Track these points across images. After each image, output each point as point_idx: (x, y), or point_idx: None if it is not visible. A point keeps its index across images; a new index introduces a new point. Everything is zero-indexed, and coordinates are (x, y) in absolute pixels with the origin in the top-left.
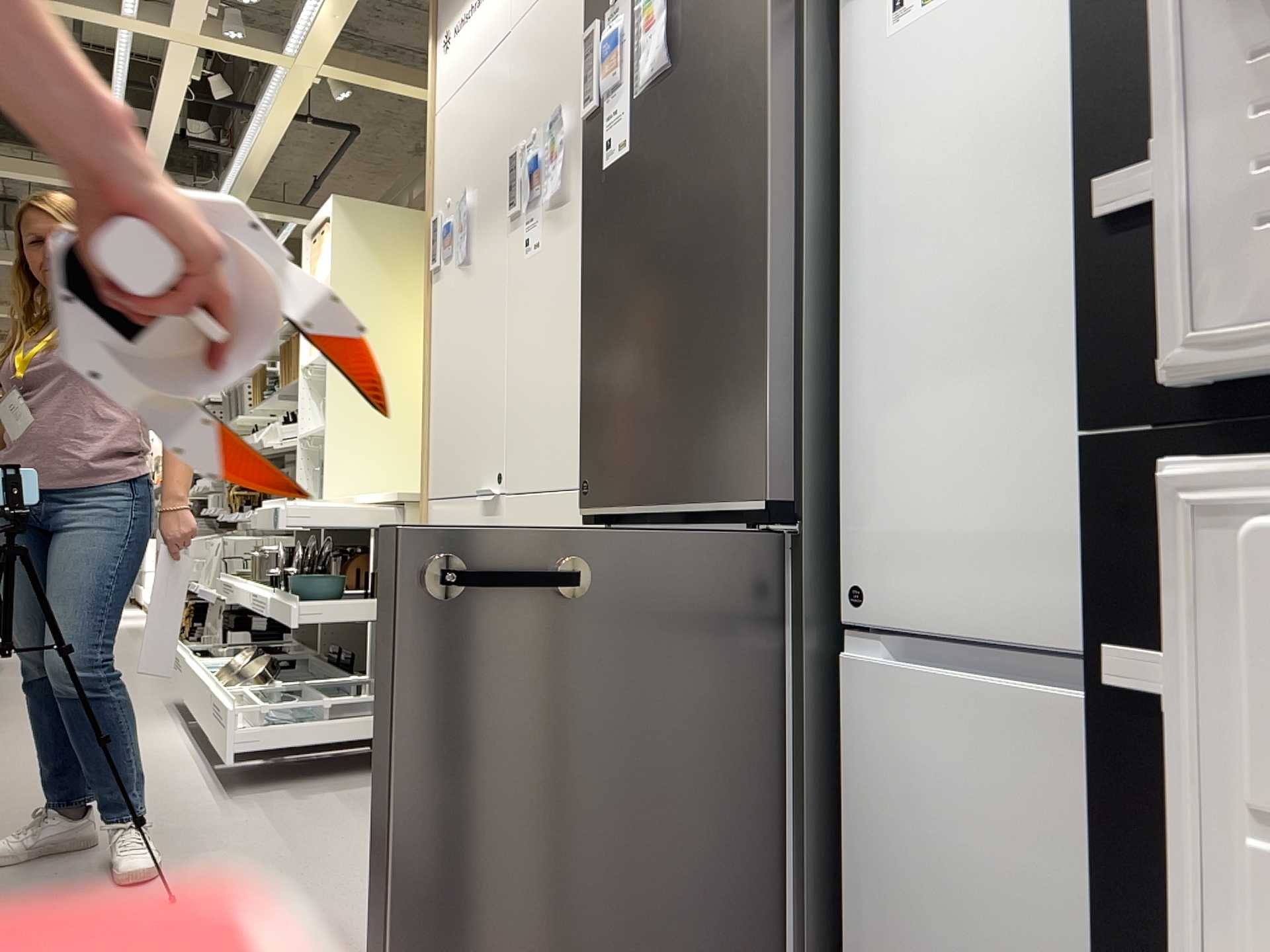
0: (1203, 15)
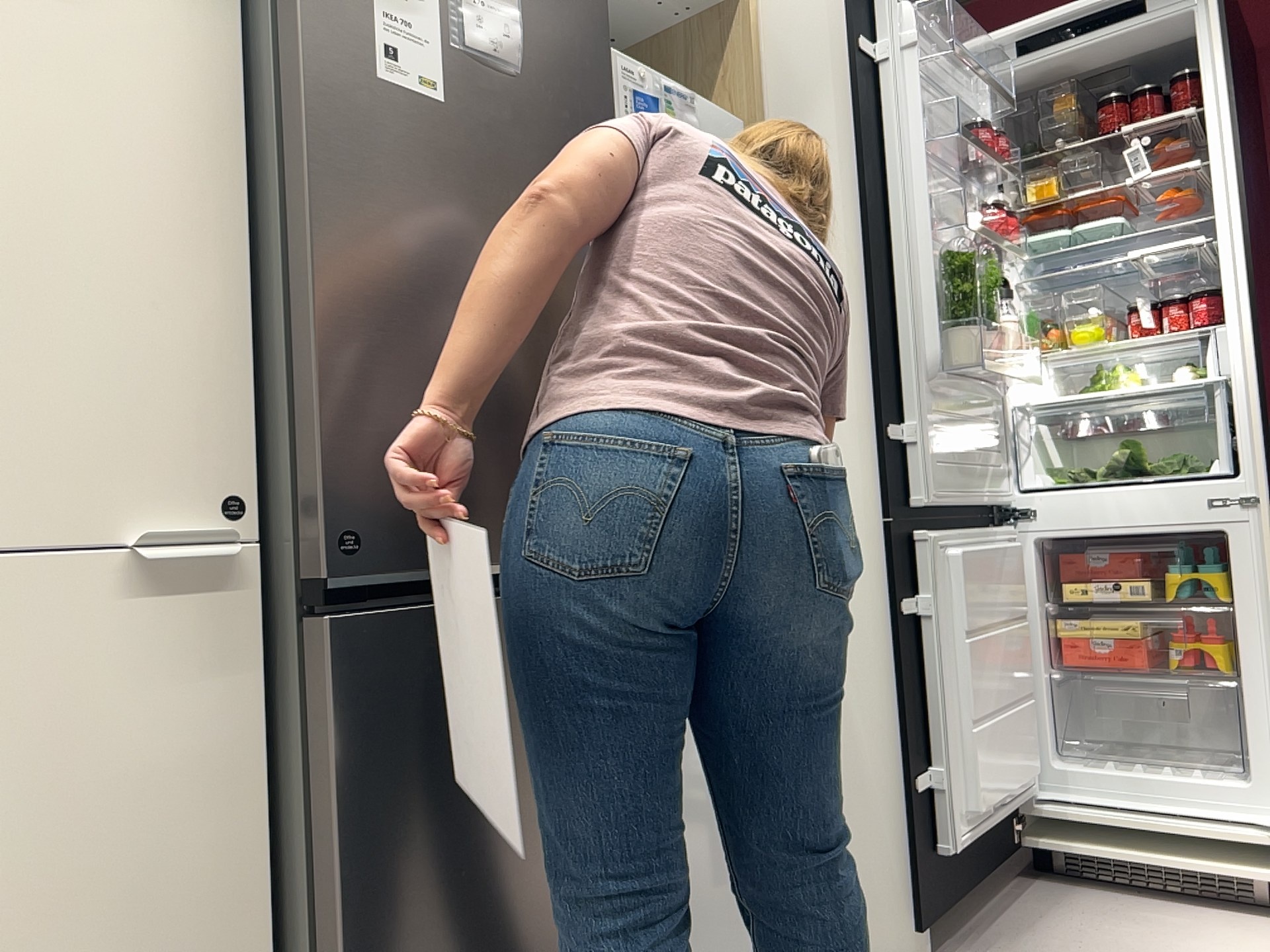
0: (920, 386)
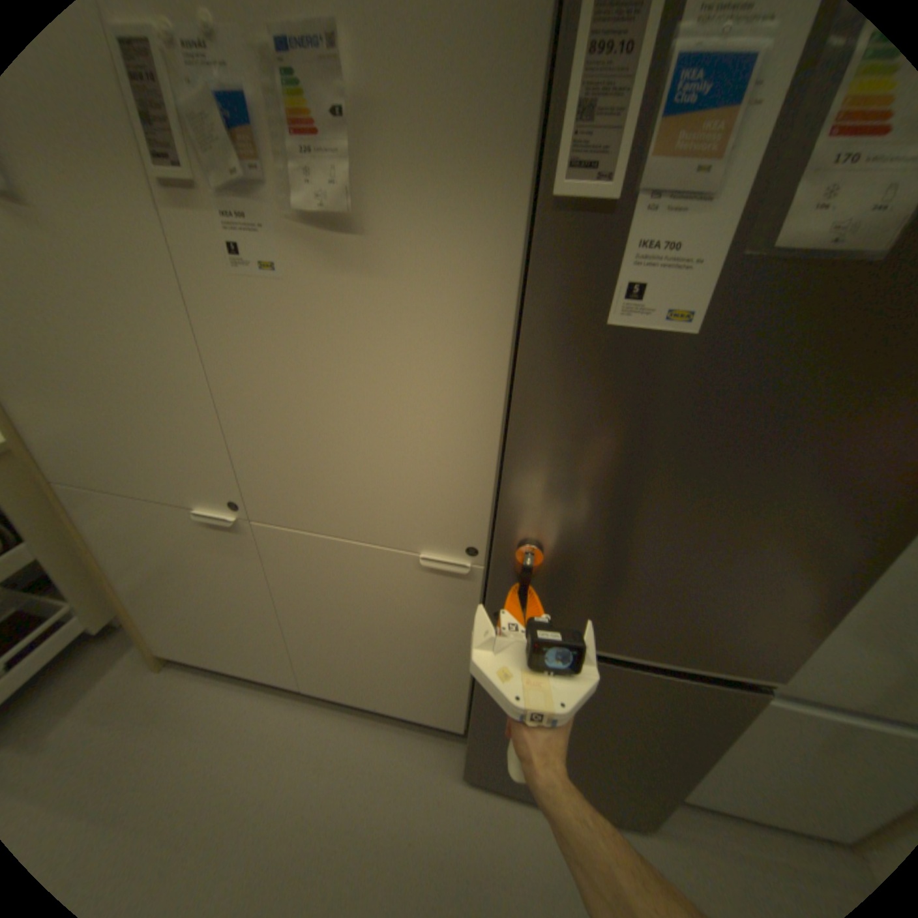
0: None
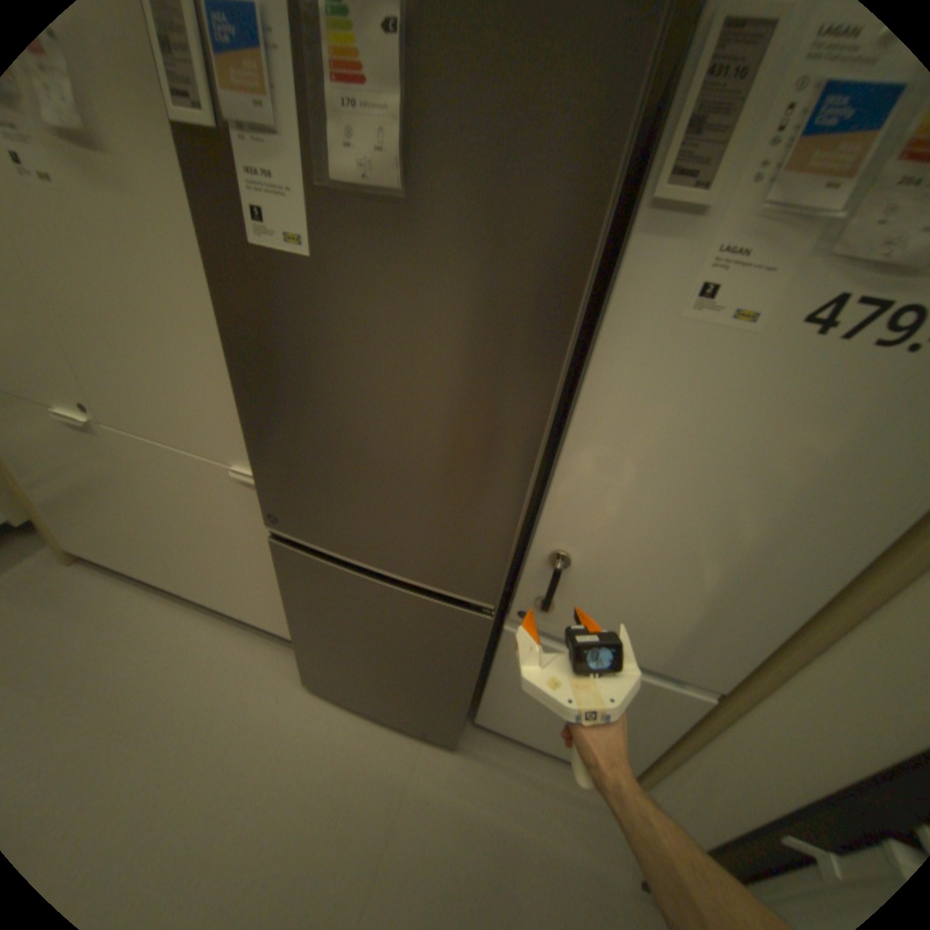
0: None
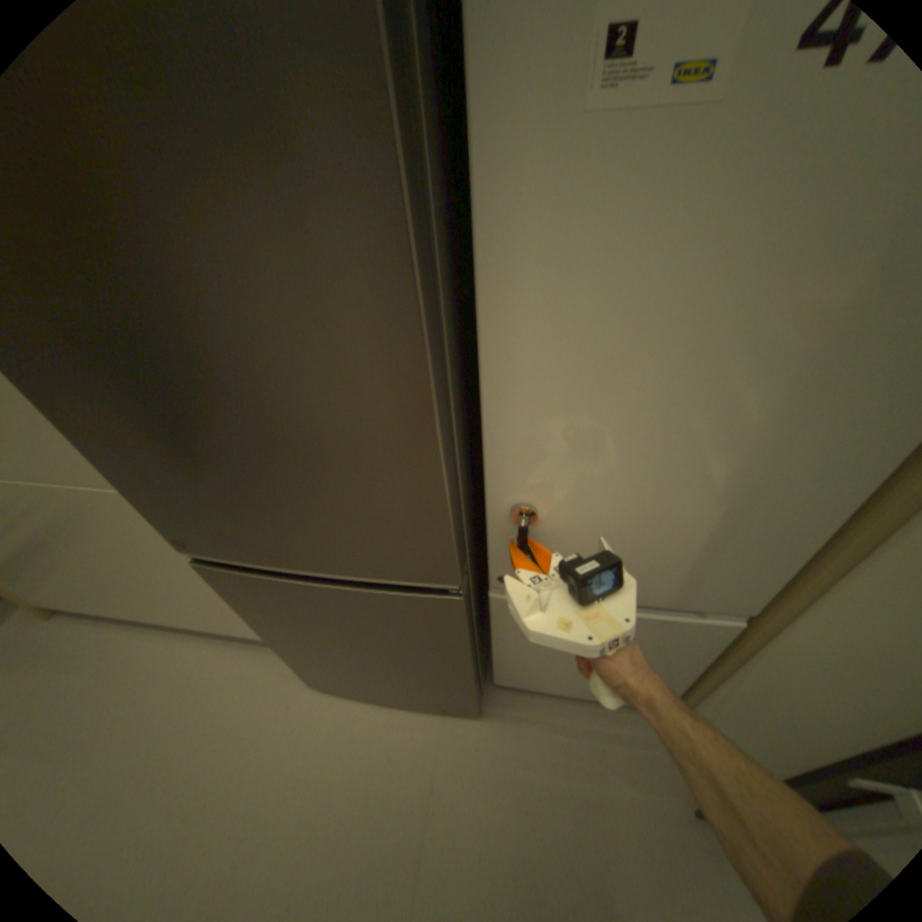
0: None
